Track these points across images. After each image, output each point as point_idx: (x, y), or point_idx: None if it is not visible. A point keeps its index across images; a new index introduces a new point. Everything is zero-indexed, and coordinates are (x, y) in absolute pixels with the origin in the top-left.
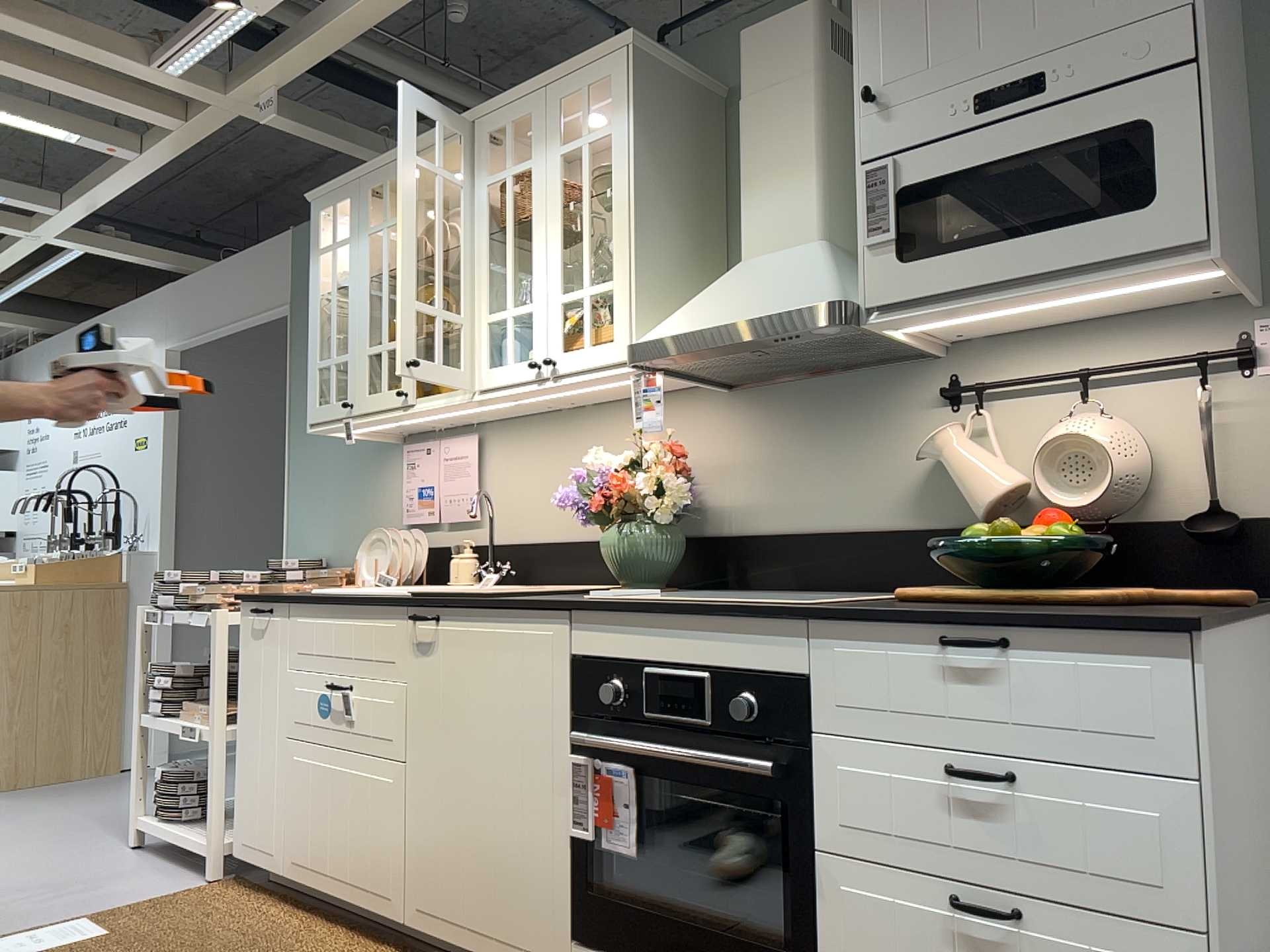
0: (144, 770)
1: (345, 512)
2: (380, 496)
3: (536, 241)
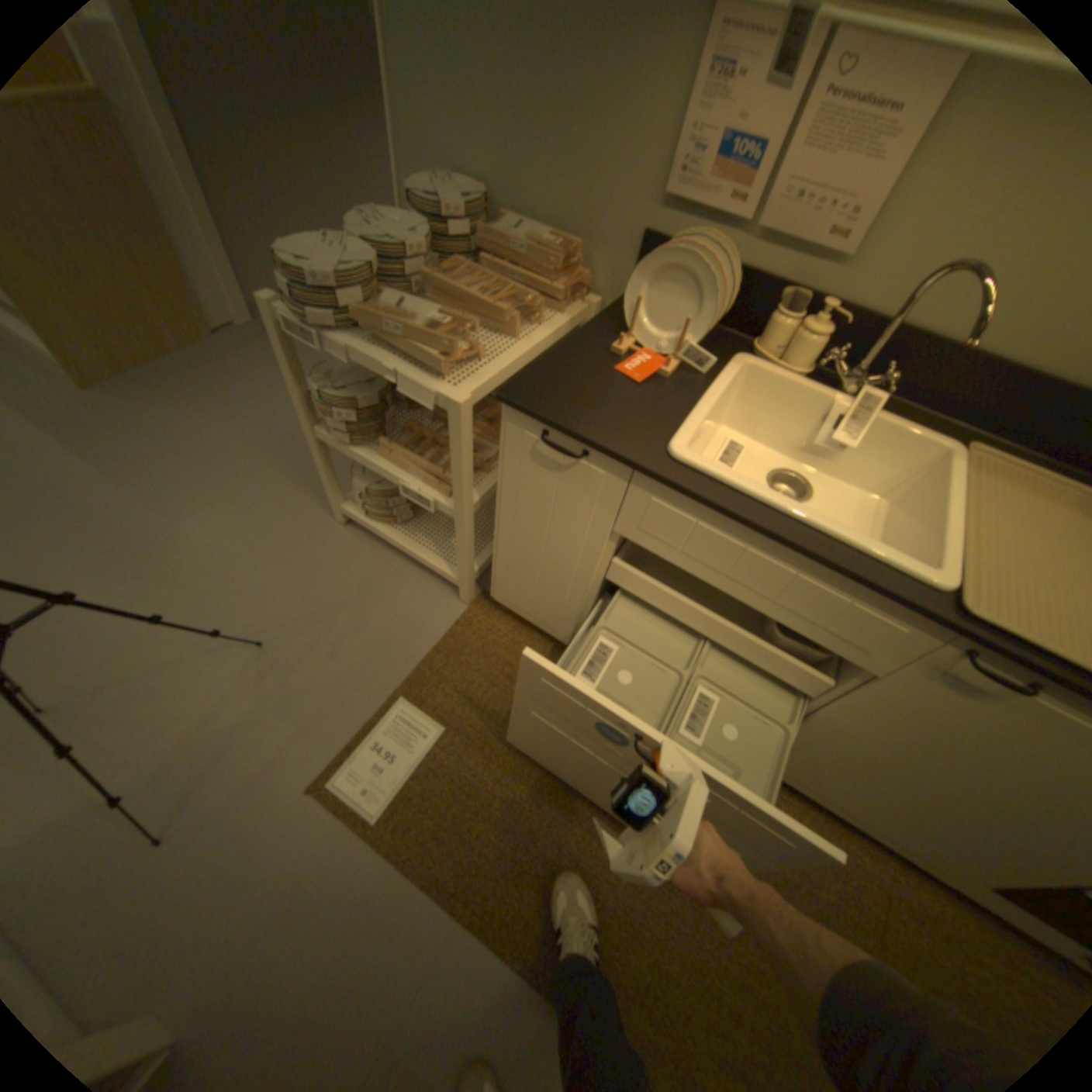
0: (332, 473)
1: (521, 104)
2: (614, 103)
3: None
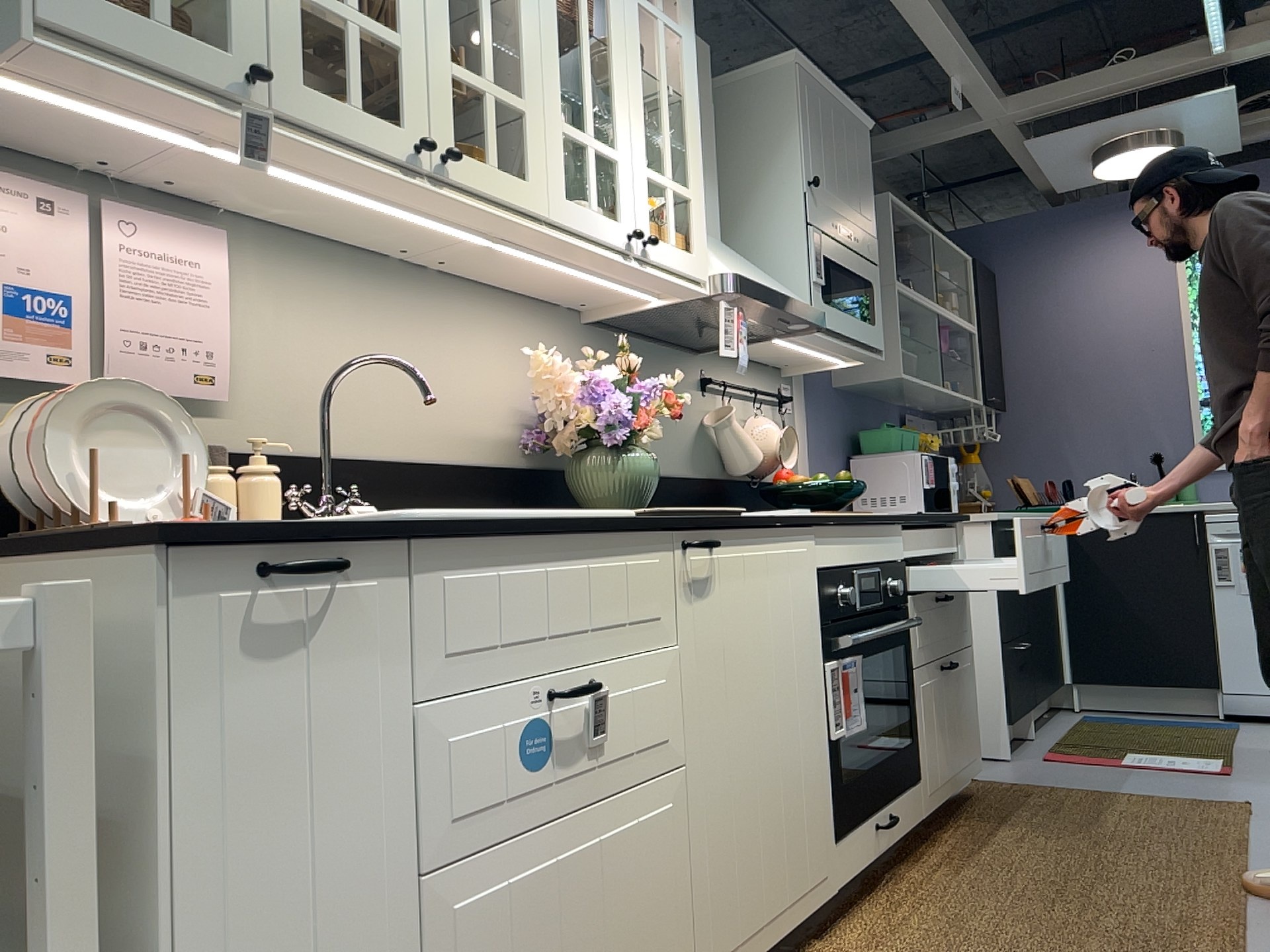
0: None
1: None
2: None
3: (620, 80)
